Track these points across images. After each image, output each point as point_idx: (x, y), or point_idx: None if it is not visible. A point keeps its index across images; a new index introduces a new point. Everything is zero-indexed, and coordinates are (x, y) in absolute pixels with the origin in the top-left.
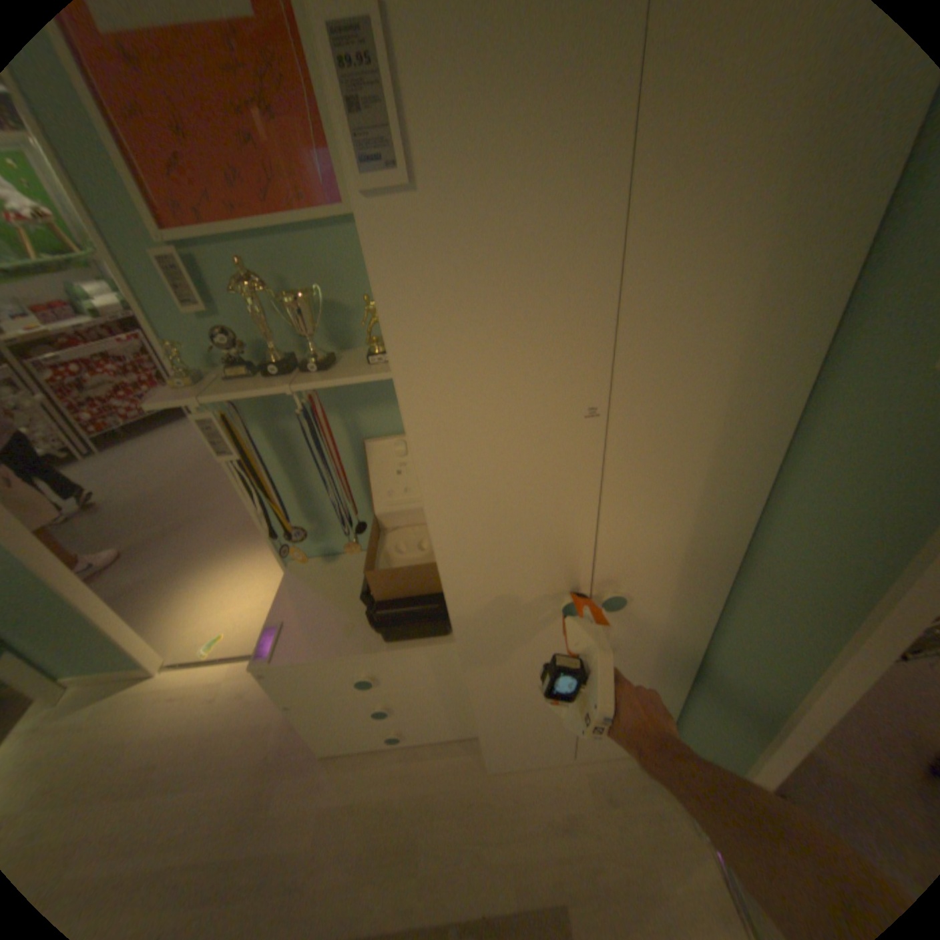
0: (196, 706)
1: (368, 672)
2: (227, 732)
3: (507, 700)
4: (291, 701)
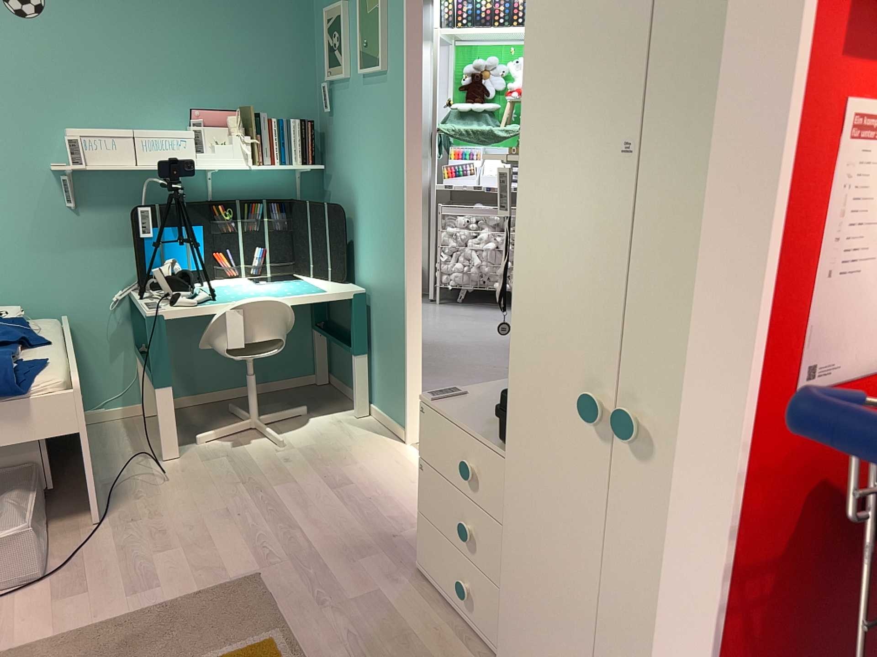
0: (403, 477)
1: (476, 462)
2: (398, 504)
3: (531, 551)
4: (427, 459)
